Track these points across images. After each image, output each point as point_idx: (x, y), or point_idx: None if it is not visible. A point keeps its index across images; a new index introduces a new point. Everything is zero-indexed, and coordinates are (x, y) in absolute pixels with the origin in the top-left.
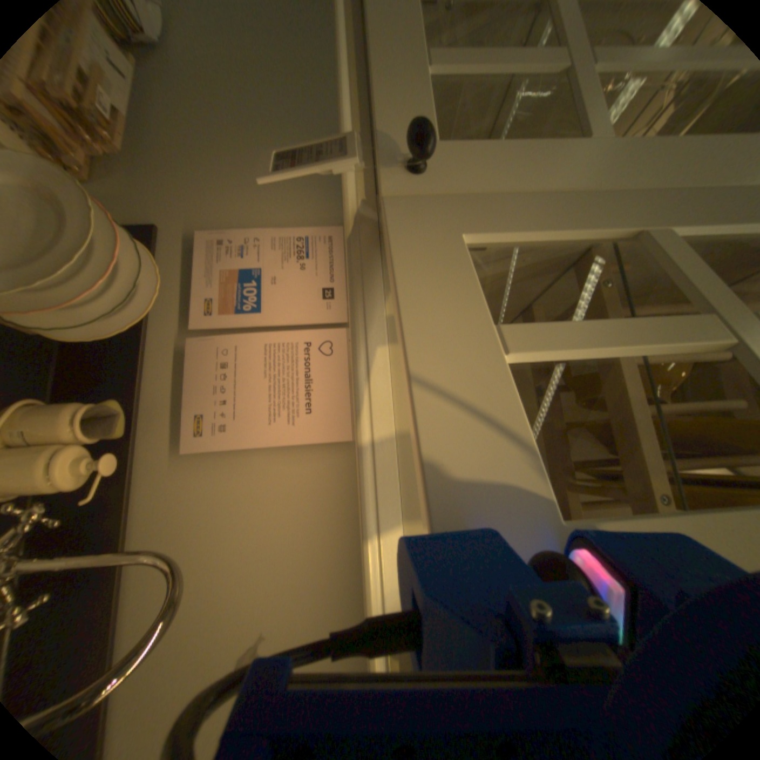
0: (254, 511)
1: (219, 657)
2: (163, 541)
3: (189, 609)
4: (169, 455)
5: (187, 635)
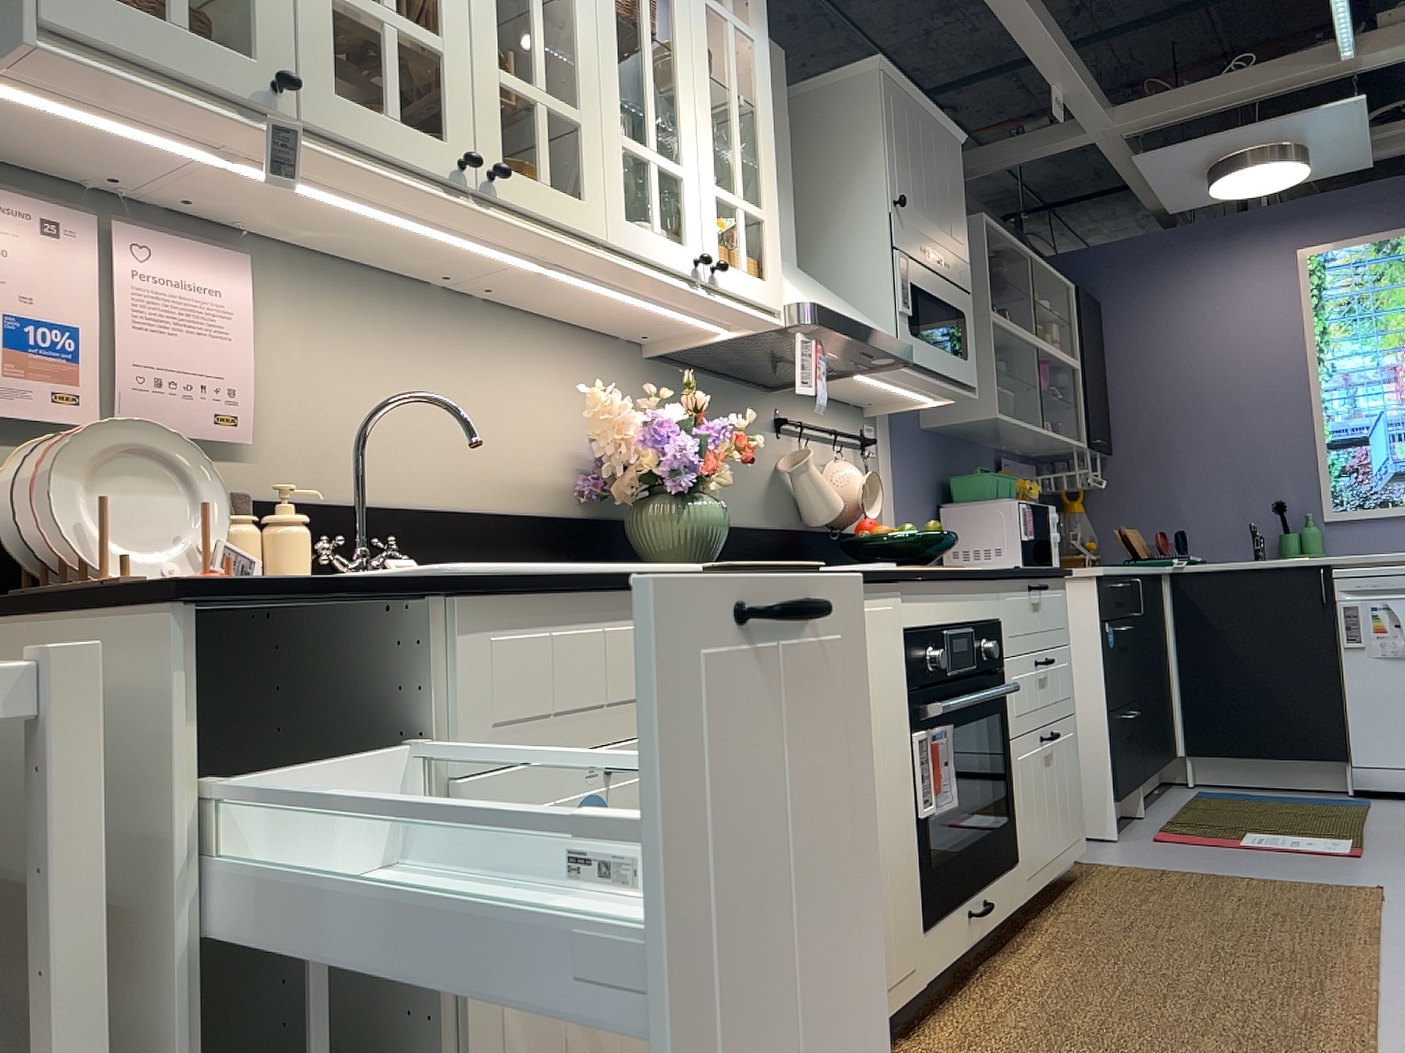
0: (296, 379)
1: (401, 424)
2: (317, 471)
3: (370, 448)
4: (237, 465)
5: (386, 449)
